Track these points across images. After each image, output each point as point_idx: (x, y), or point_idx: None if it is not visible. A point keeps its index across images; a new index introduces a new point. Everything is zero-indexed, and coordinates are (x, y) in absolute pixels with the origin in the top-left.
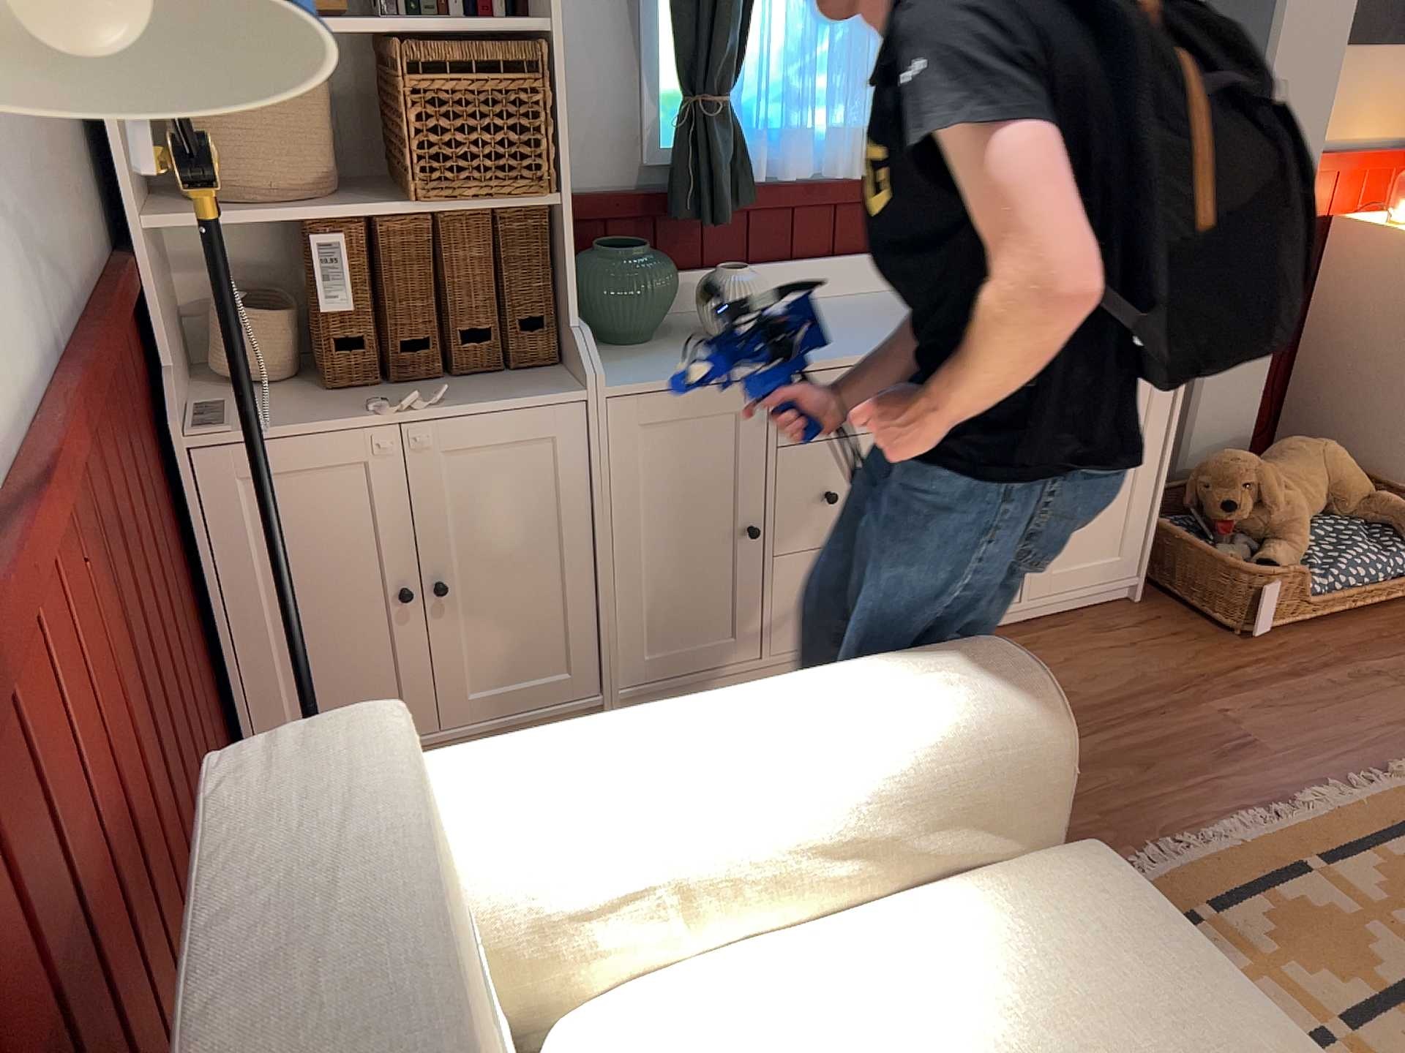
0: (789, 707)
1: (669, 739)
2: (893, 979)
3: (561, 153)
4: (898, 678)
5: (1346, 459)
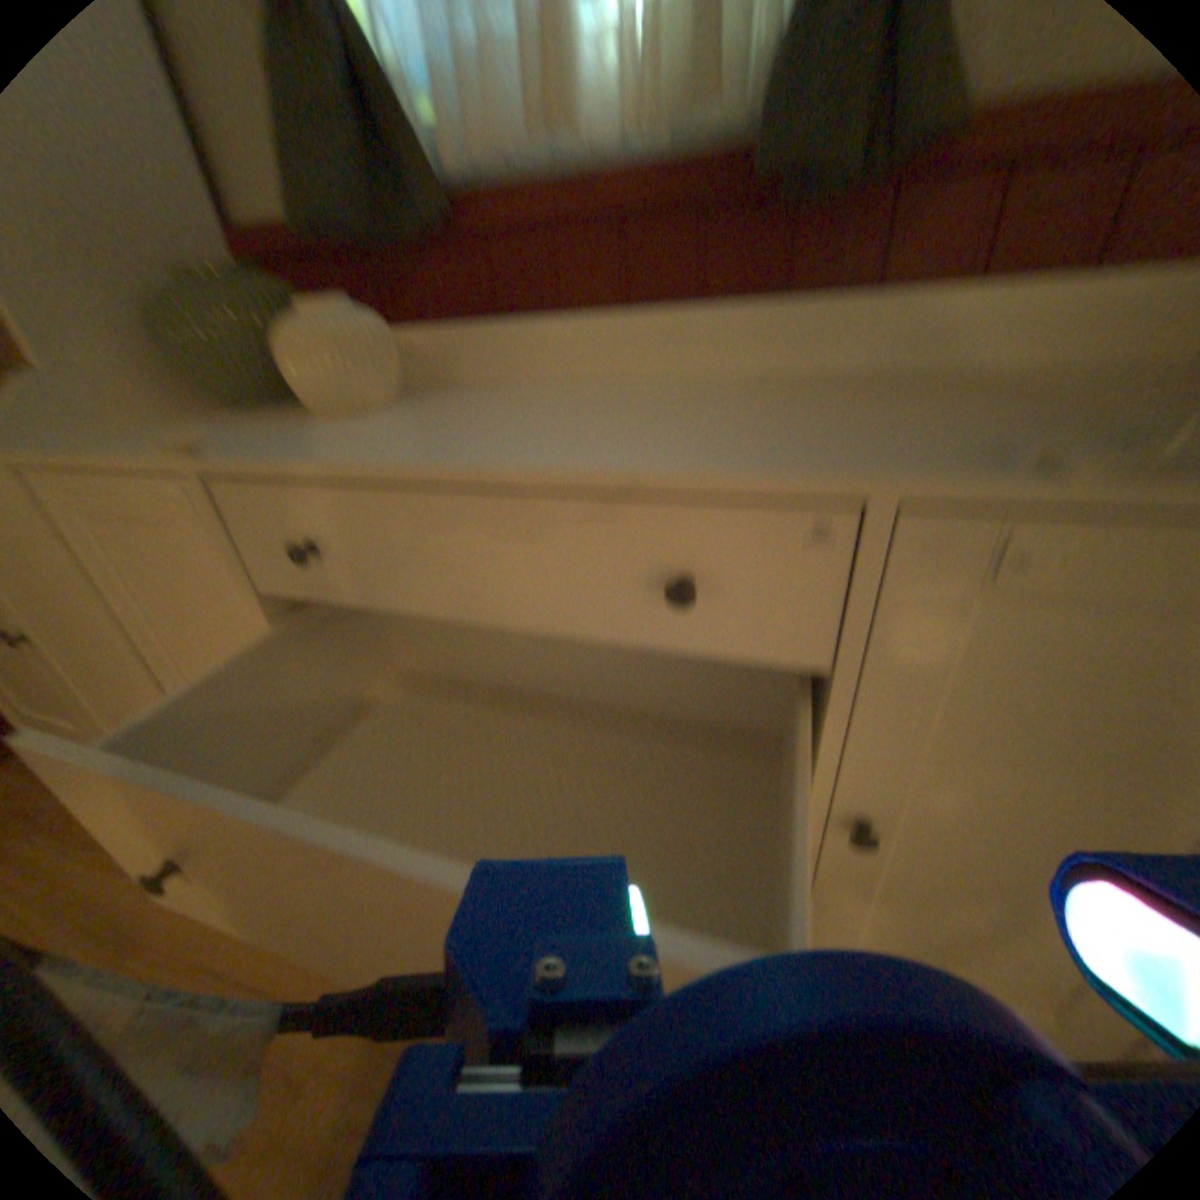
0: None
1: None
2: None
3: None
4: None
5: None
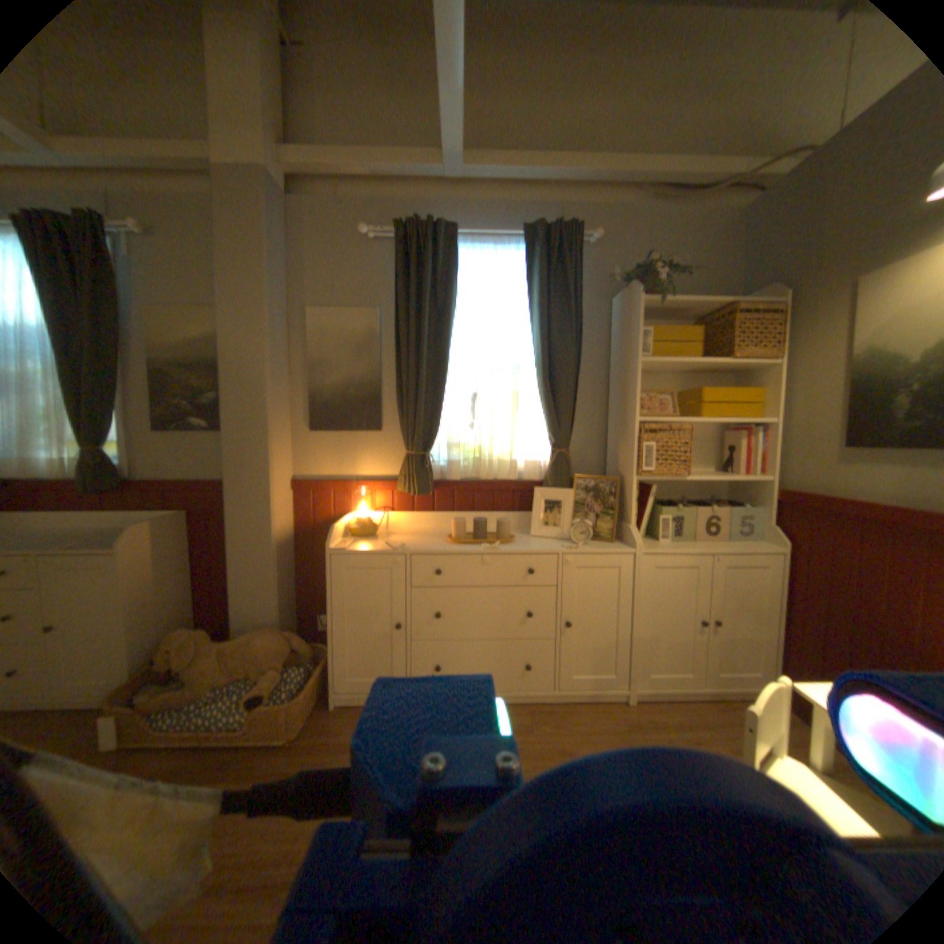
0: None
1: None
2: None
3: None
4: None
5: (264, 646)
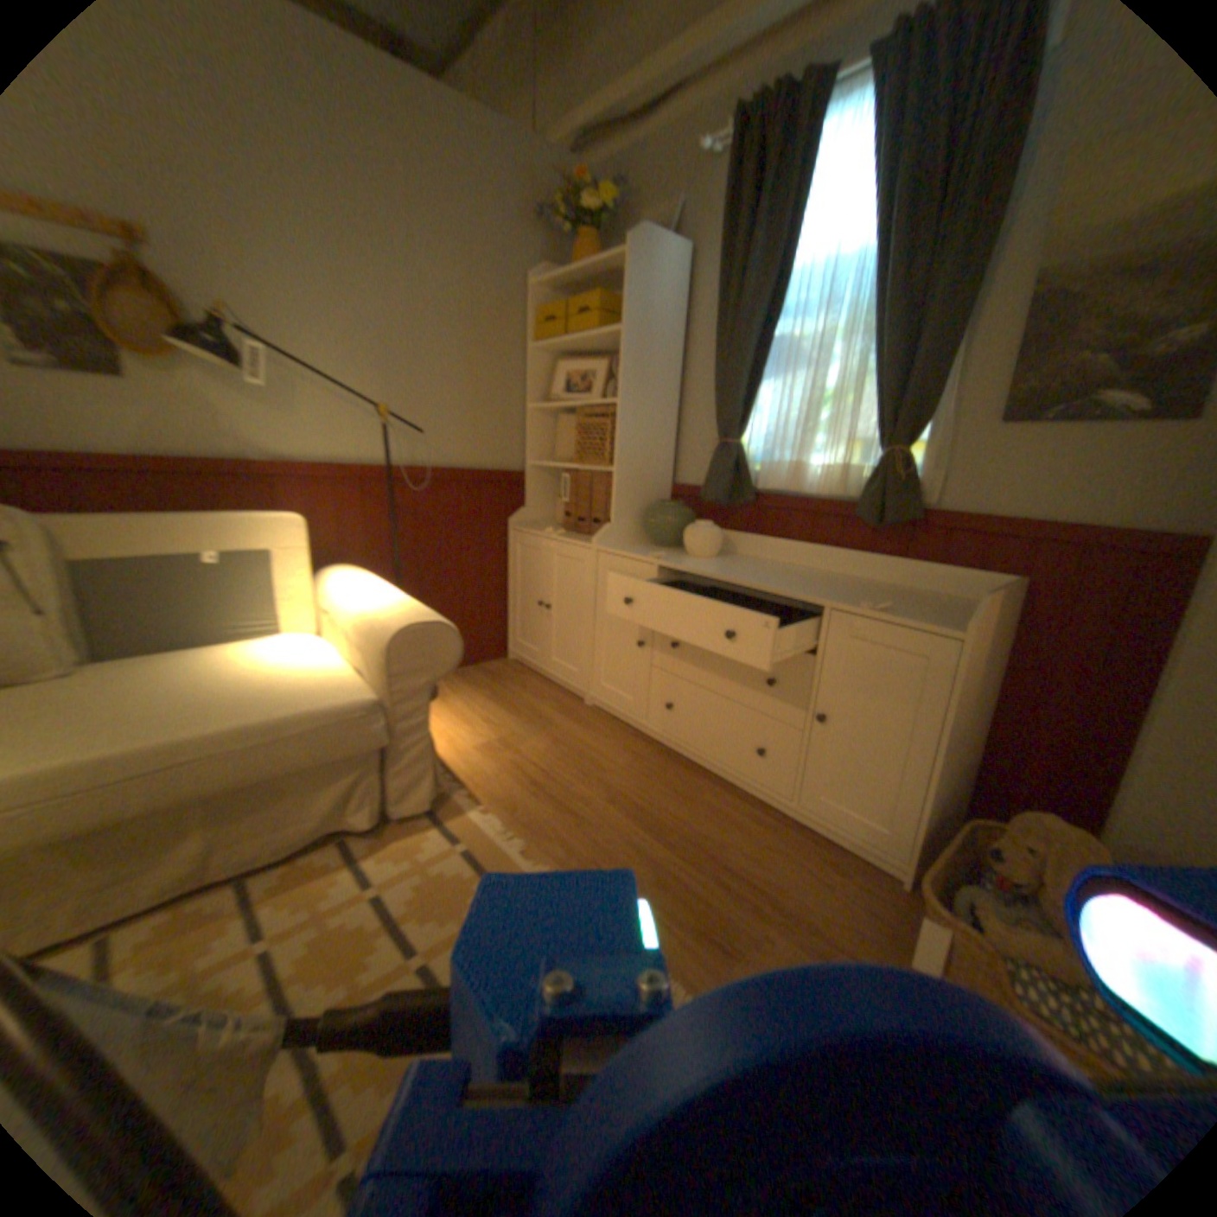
0: (388, 596)
1: (370, 587)
2: (309, 664)
3: (625, 452)
4: (408, 606)
5: None
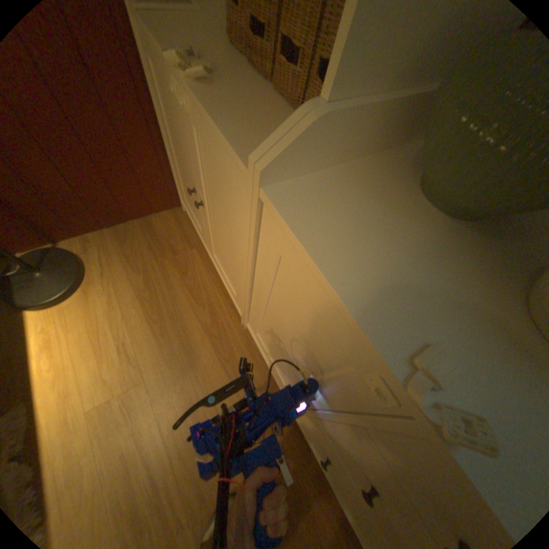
0: None
1: None
2: None
3: None
4: None
5: None
